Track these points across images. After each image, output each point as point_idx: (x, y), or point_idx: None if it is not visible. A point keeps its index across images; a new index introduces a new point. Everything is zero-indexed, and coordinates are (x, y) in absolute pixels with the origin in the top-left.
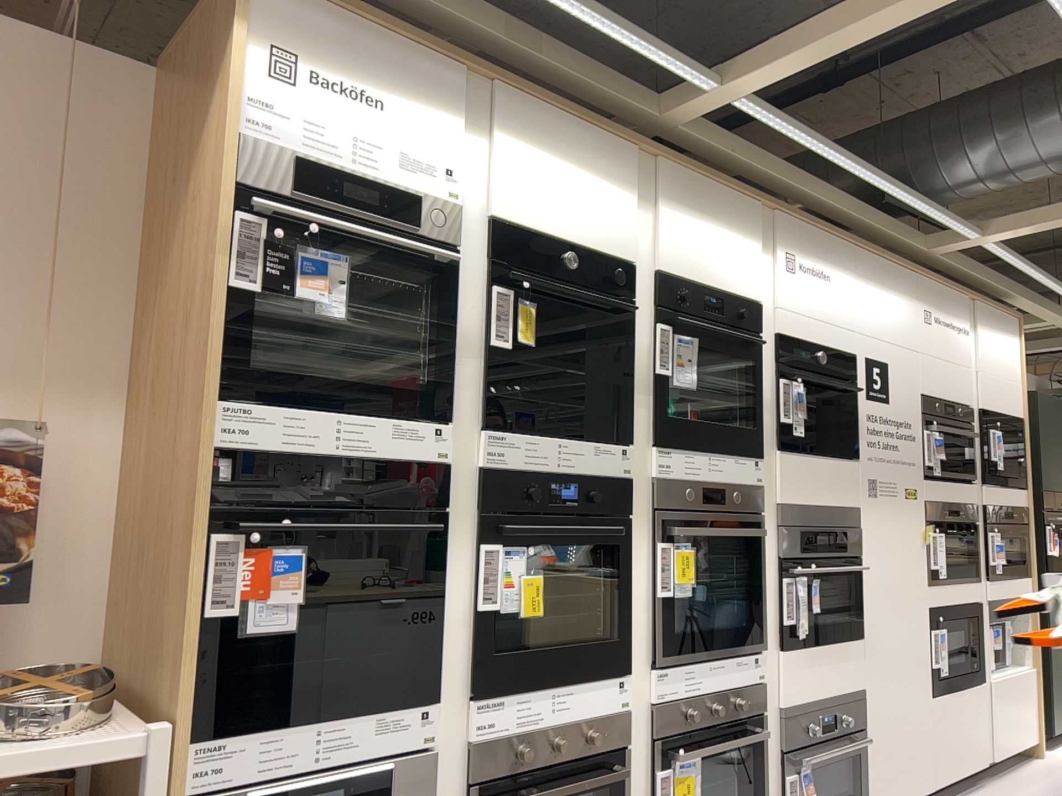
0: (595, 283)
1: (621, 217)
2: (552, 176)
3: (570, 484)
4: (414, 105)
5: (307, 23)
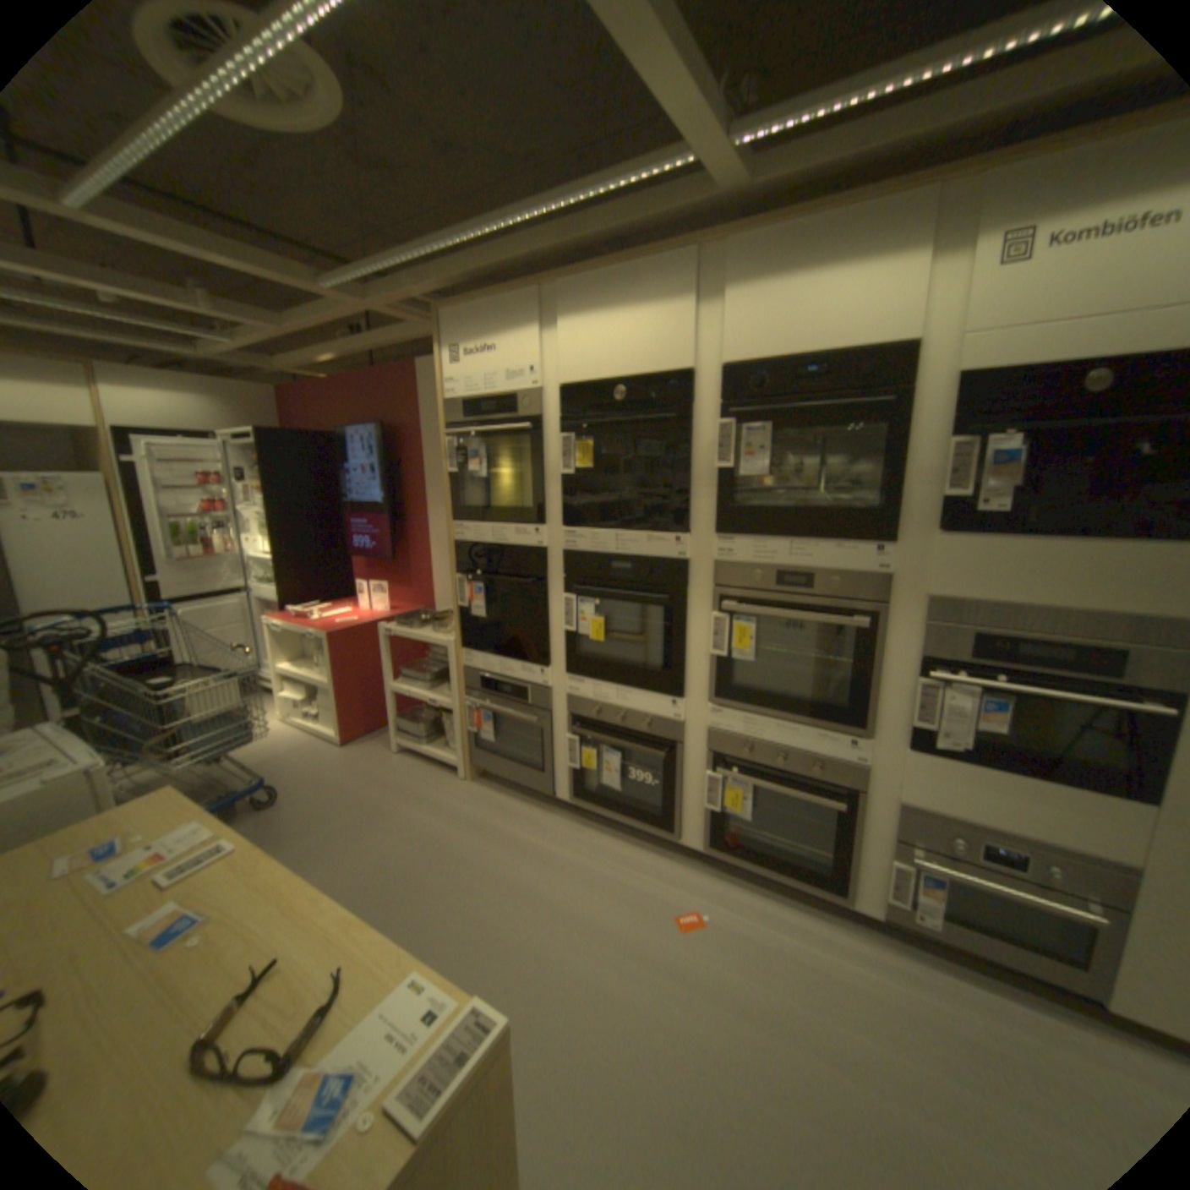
0: (652, 400)
1: (677, 323)
2: (601, 323)
3: (629, 566)
4: (503, 330)
5: (451, 318)
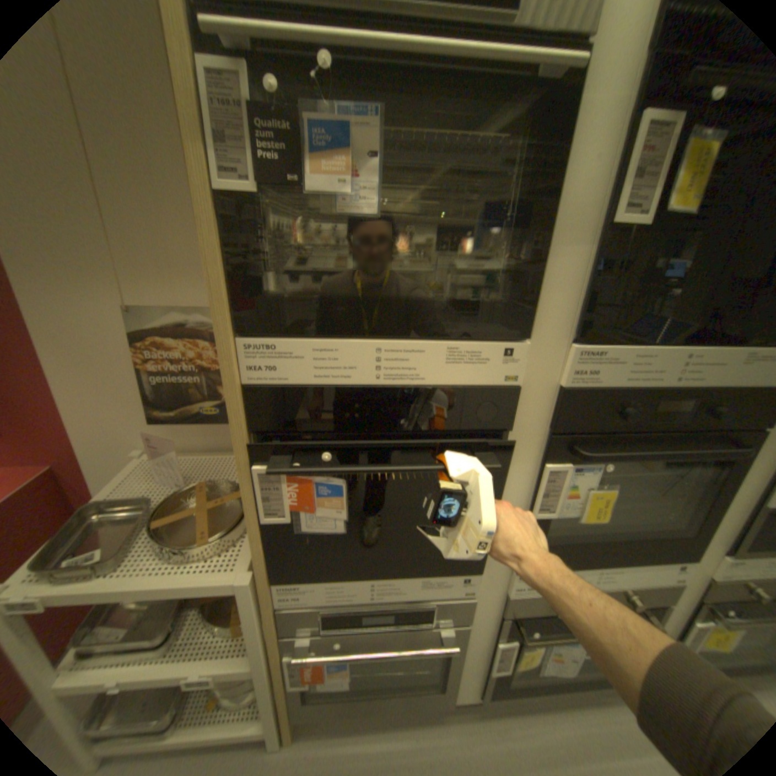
0: None
1: None
2: None
3: (690, 400)
4: None
5: None
